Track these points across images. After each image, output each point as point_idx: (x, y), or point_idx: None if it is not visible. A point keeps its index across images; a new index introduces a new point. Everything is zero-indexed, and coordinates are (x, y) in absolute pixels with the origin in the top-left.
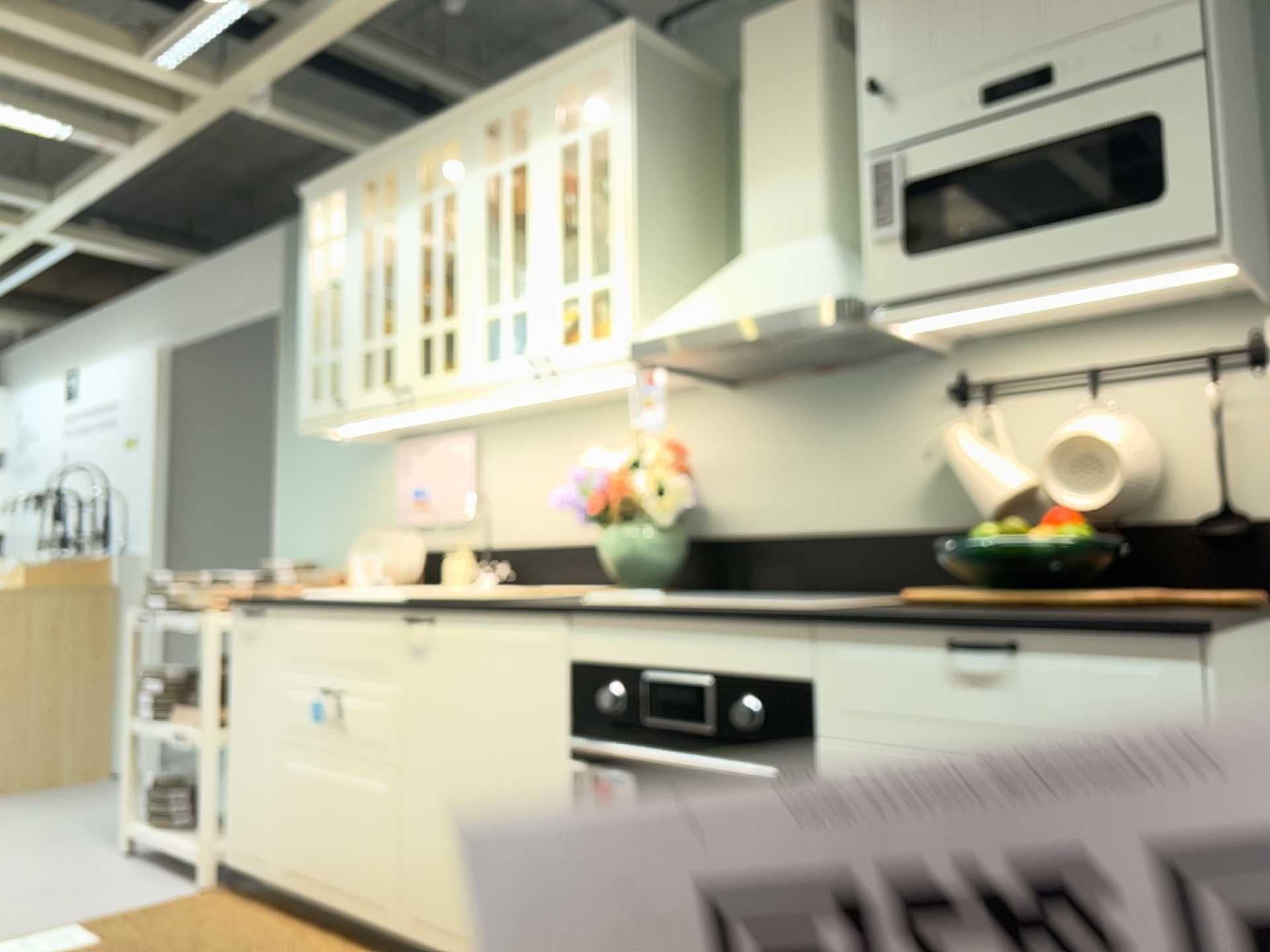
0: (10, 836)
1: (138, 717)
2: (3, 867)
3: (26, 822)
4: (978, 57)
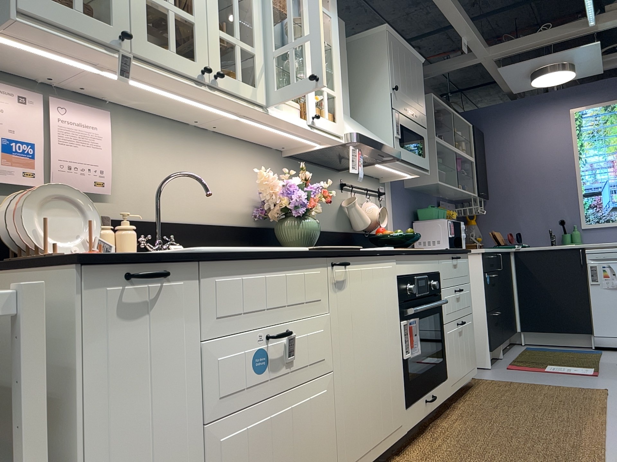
0: None
1: None
2: None
3: None
4: (406, 99)
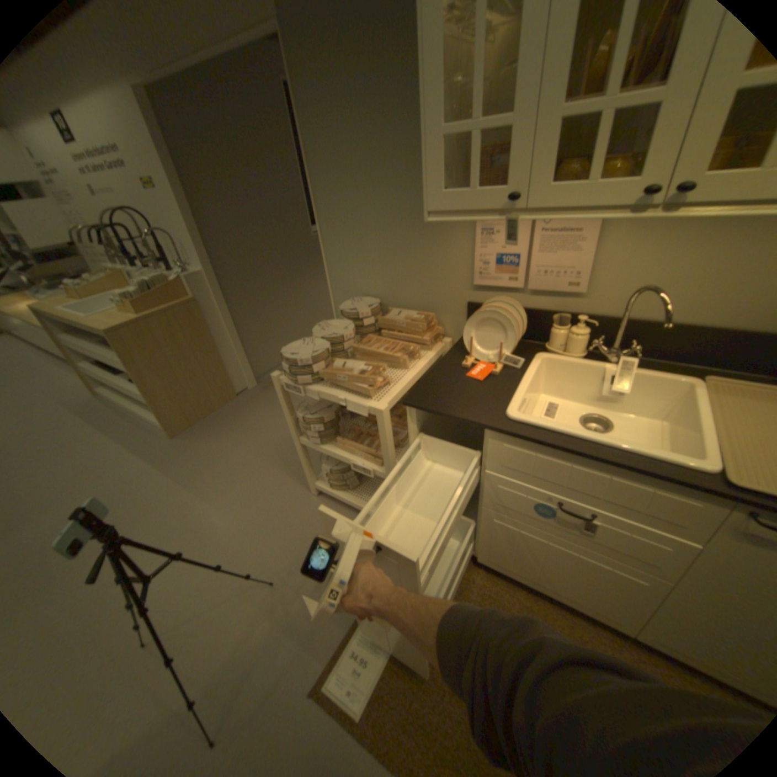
0: (230, 477)
1: (302, 434)
2: (254, 520)
3: (228, 458)
4: None
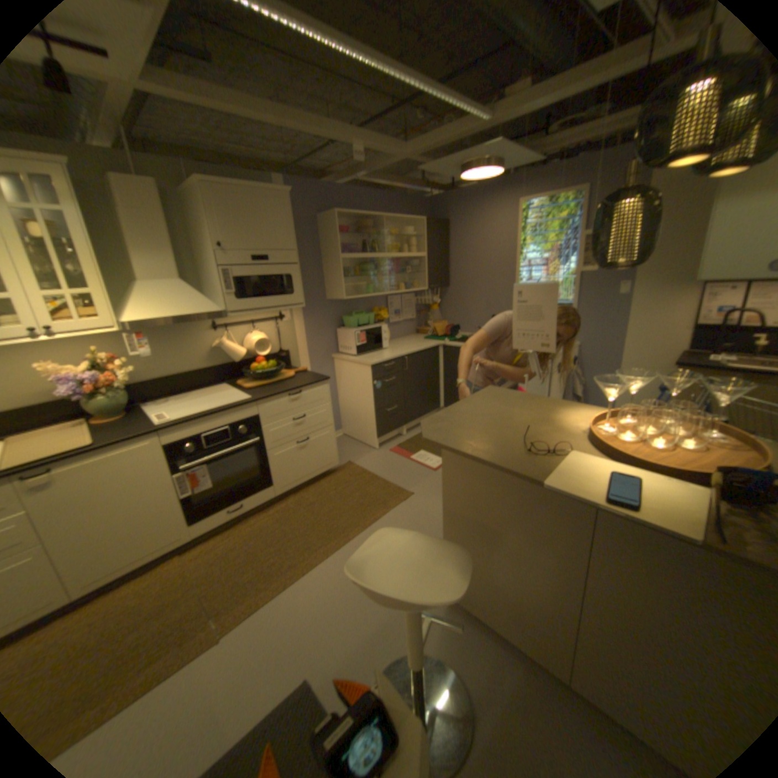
0: None
1: None
2: None
3: None
4: (250, 246)
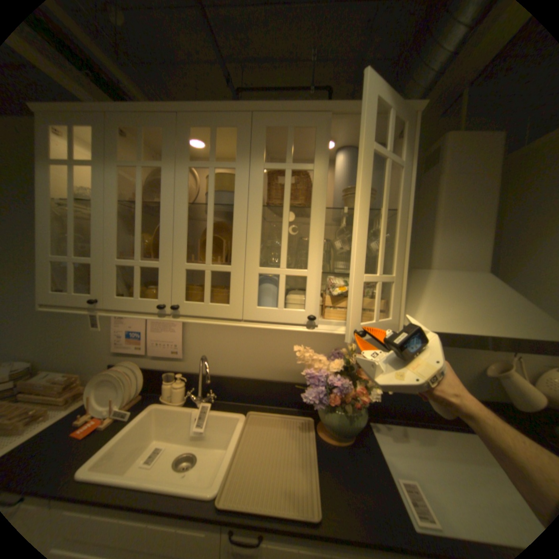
0: None
1: None
2: None
3: None
4: None
